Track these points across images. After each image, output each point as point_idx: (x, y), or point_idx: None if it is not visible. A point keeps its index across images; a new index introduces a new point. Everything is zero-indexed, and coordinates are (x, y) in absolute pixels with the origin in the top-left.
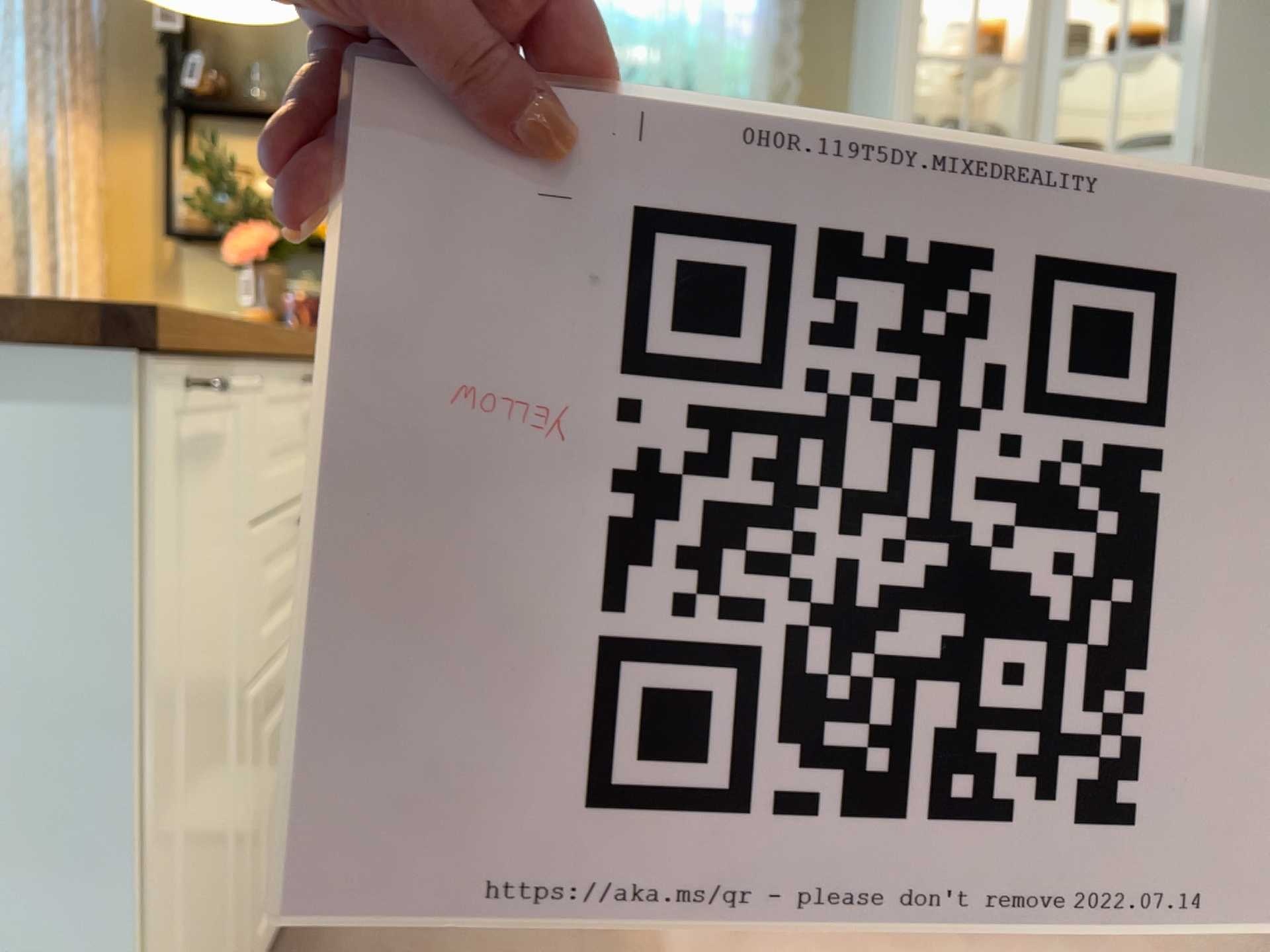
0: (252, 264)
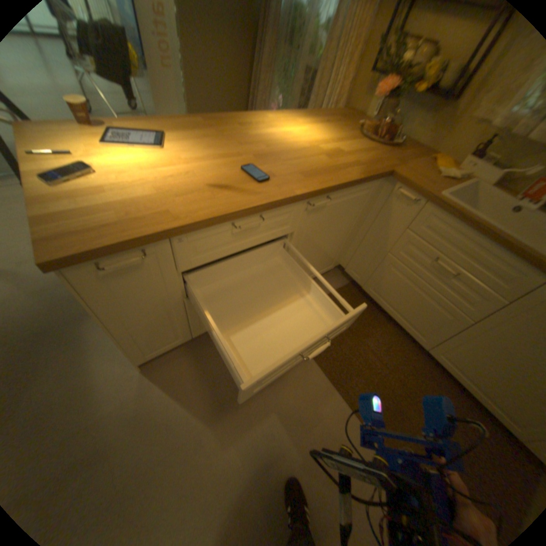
0: (387, 95)
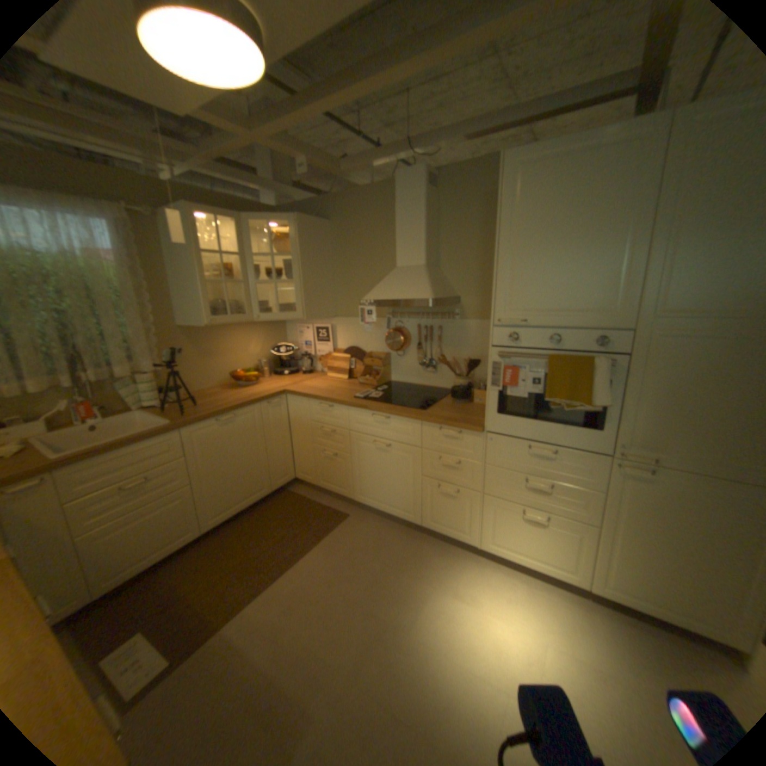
0: None
